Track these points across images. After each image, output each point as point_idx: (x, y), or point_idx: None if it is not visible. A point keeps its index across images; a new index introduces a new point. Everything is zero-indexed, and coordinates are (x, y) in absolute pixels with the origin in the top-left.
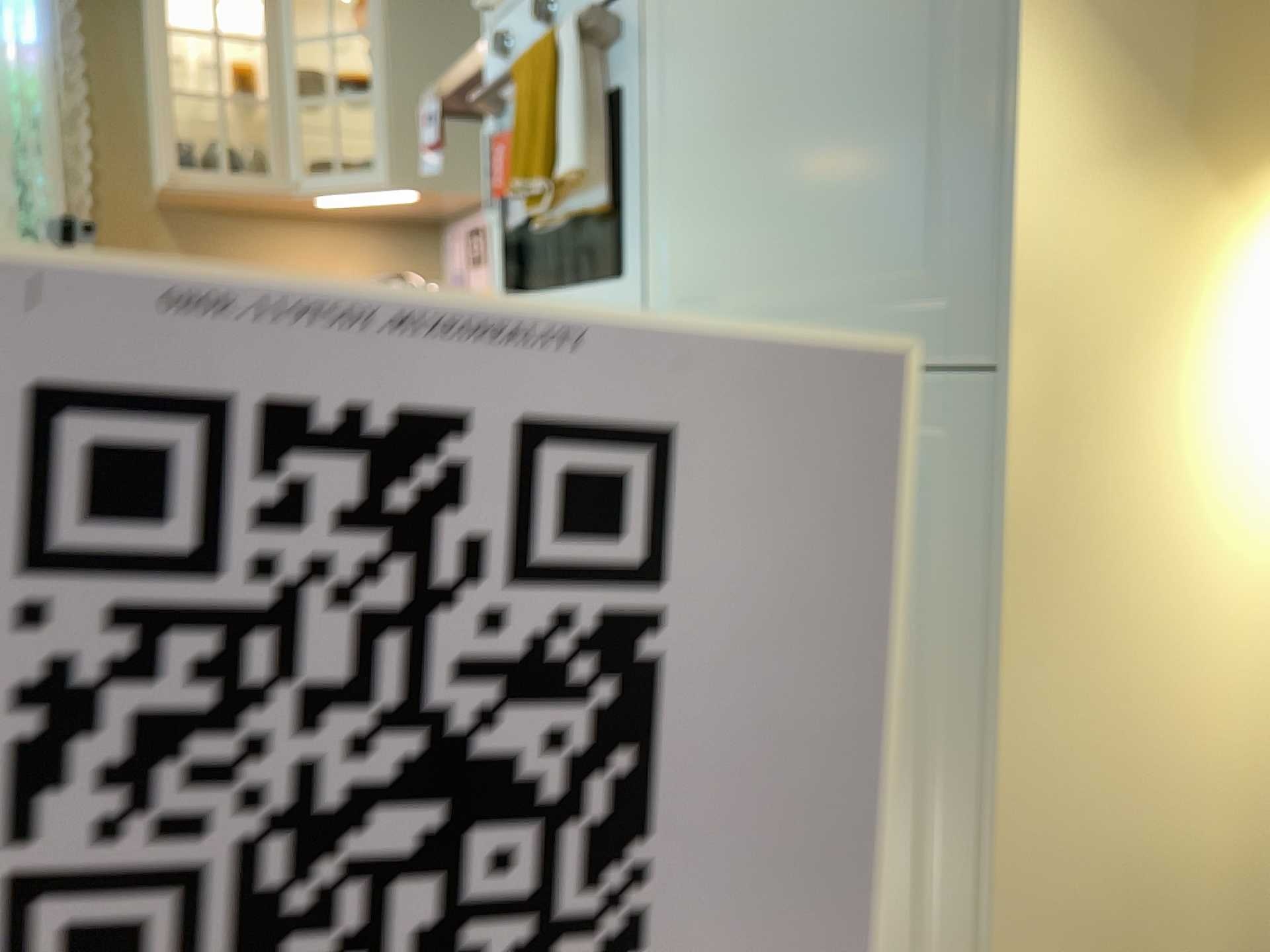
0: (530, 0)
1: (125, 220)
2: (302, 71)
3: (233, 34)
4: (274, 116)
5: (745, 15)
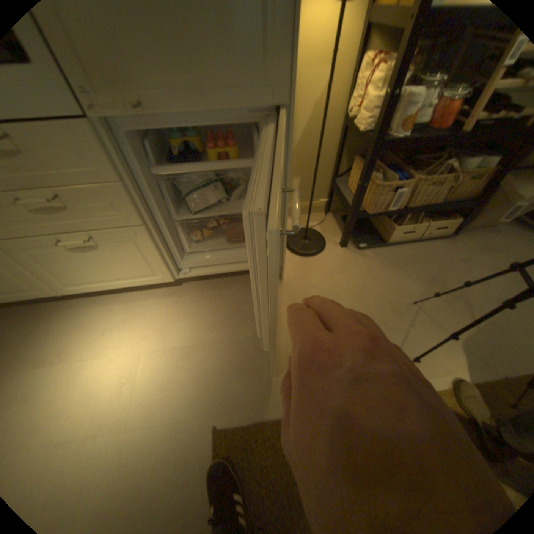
0: None
1: None
2: None
3: None
4: None
5: None
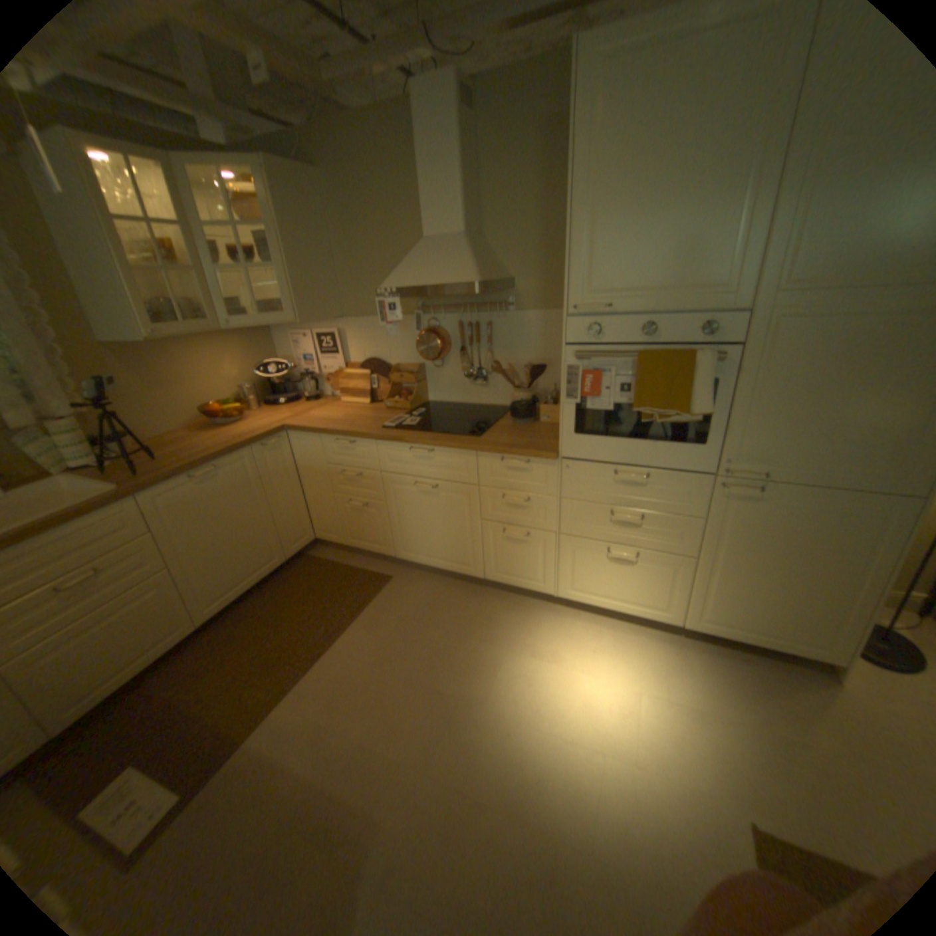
0: (619, 316)
1: (81, 357)
2: (204, 244)
3: (157, 220)
4: (187, 274)
5: (815, 379)
